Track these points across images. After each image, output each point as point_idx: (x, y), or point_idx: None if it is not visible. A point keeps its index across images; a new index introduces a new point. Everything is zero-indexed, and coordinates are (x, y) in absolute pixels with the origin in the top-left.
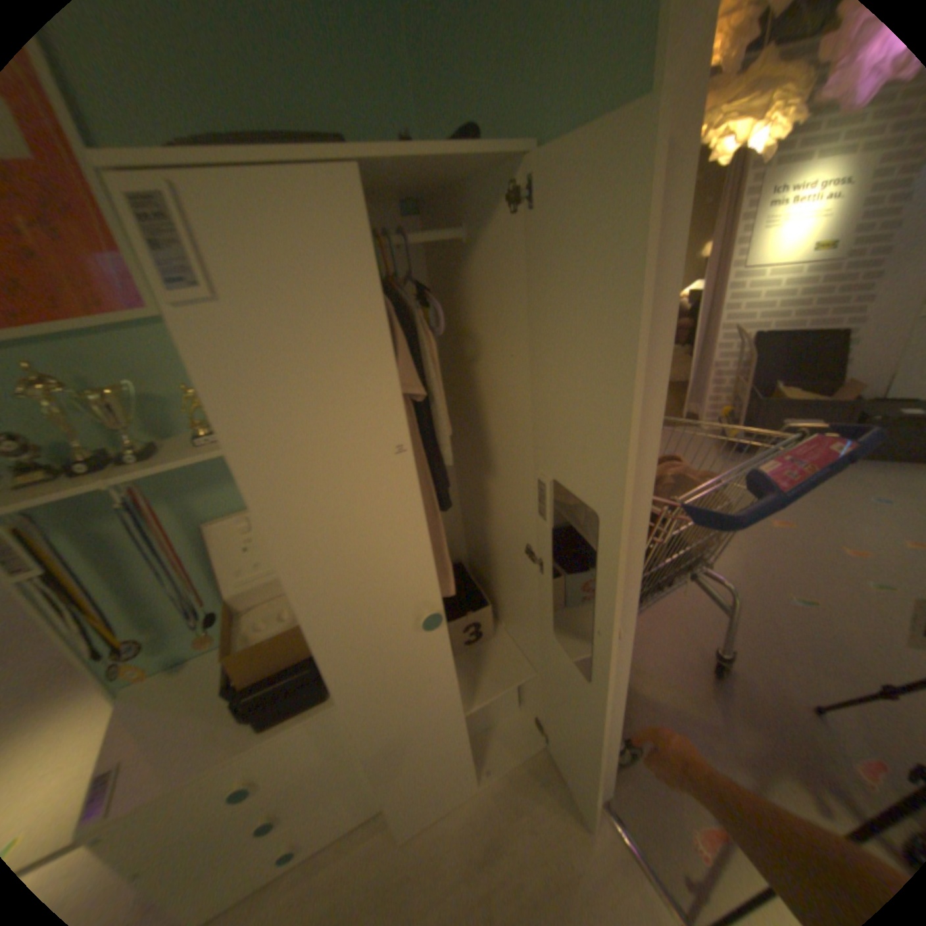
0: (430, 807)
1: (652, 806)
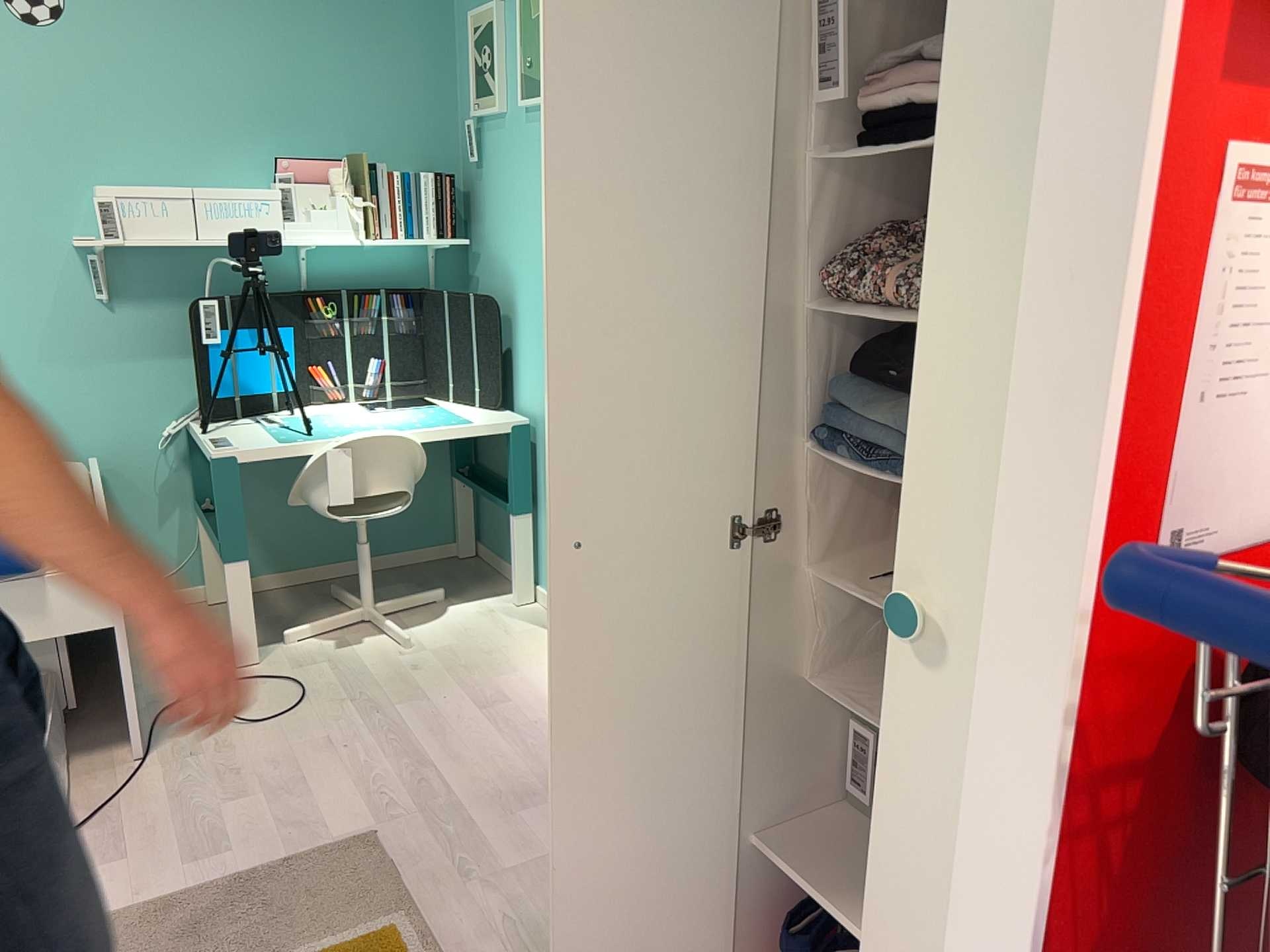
0: None
1: None
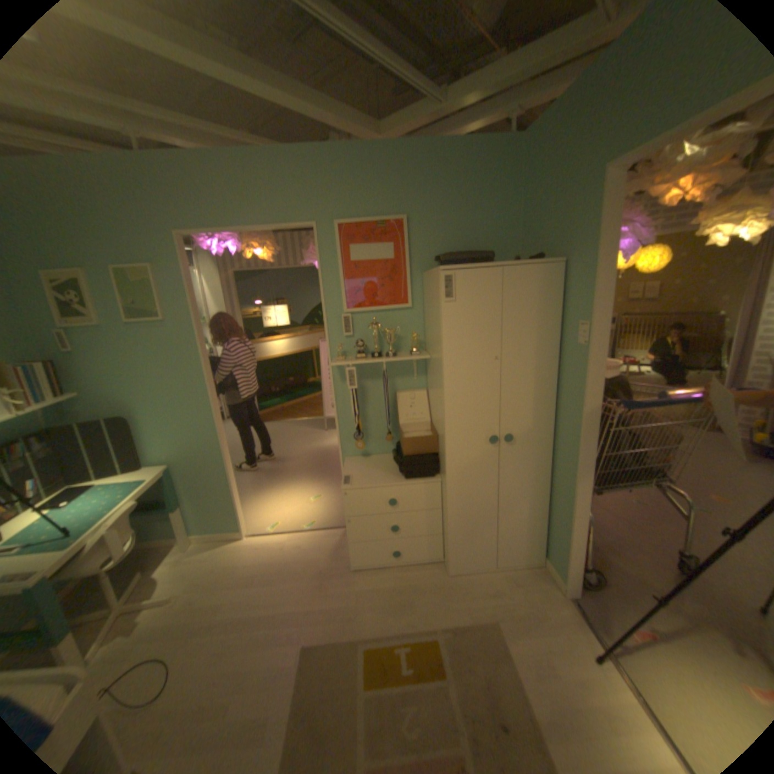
0: (470, 560)
1: (607, 611)
